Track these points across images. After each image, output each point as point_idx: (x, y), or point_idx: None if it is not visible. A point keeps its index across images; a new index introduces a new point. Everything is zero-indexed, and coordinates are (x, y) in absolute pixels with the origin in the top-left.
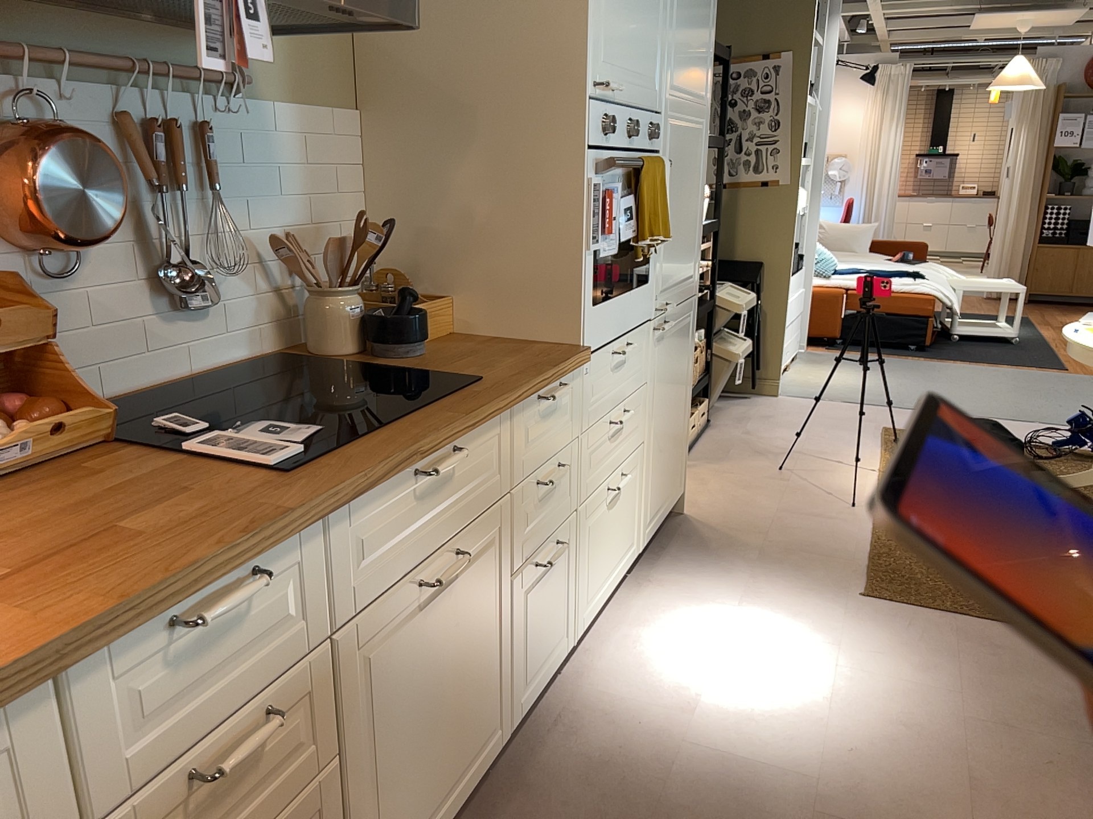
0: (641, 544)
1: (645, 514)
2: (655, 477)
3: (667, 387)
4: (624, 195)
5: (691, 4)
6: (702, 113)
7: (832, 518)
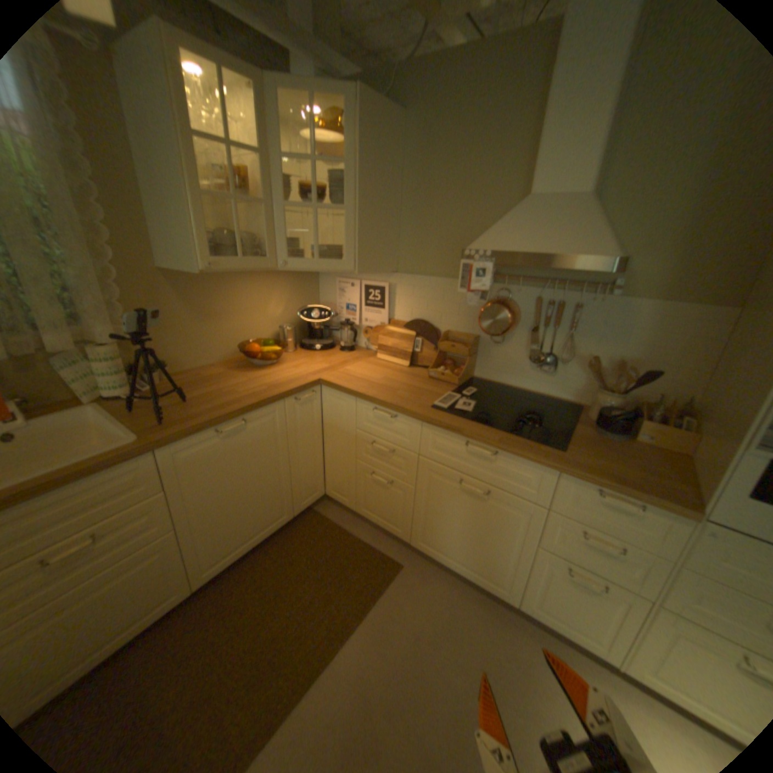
0: None
1: None
2: None
3: None
4: None
5: None
6: None
7: None
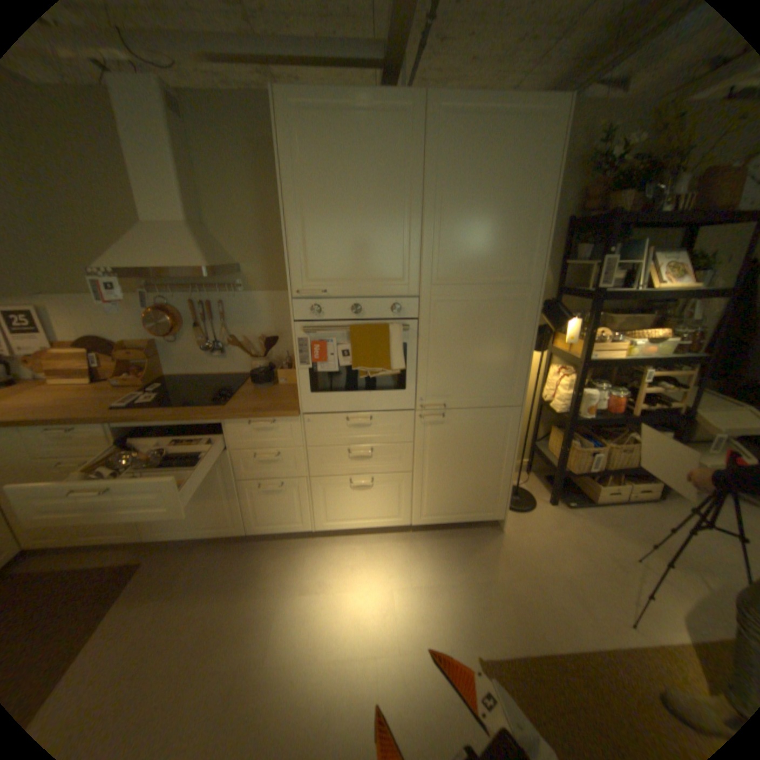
0: (412, 522)
1: (417, 509)
2: (432, 495)
3: (451, 452)
4: (348, 343)
5: (473, 219)
6: (517, 289)
7: (593, 618)
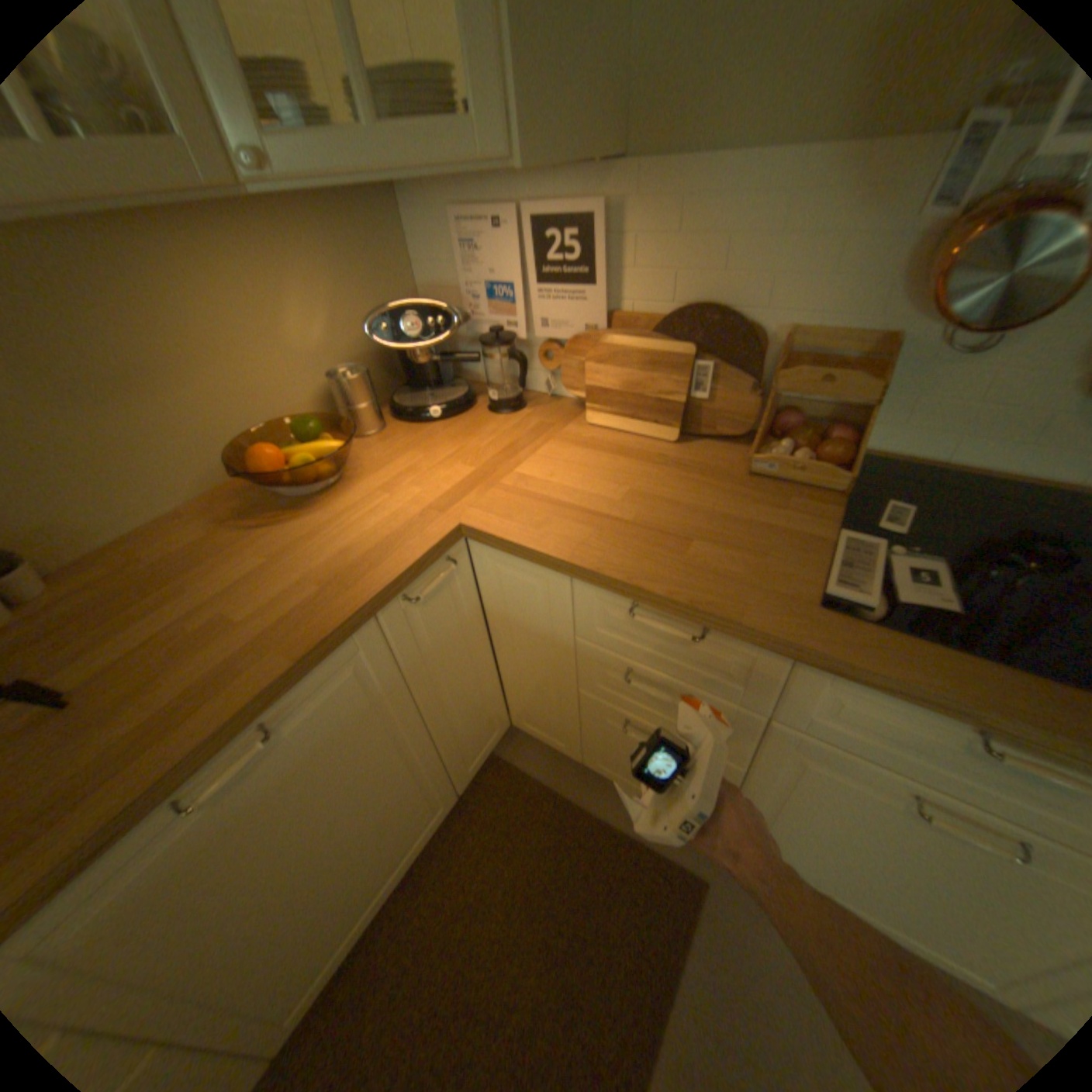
0: None
1: None
2: None
3: None
4: None
5: None
6: None
7: None
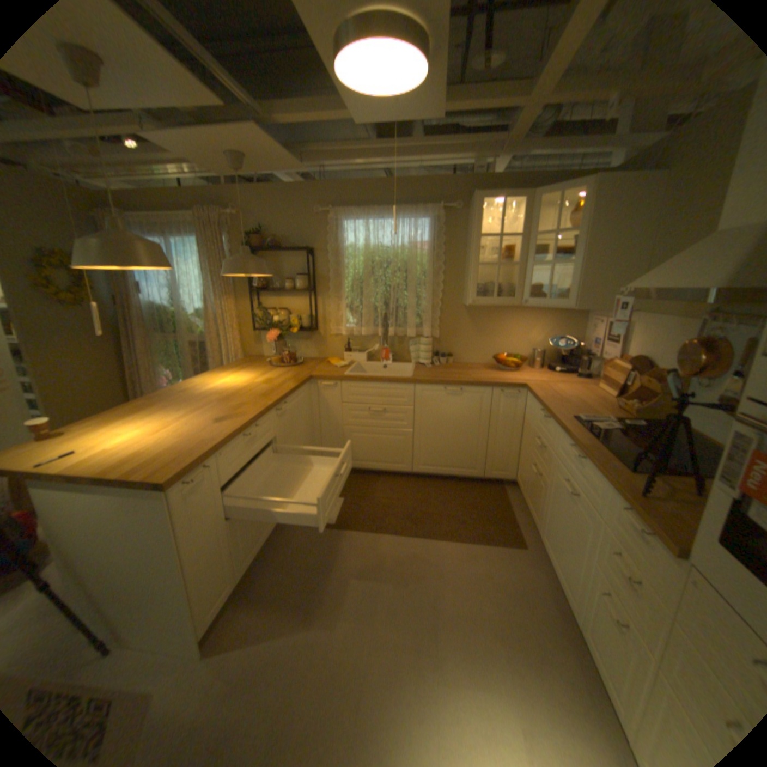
0: None
1: None
2: None
3: None
4: None
5: None
6: None
7: None
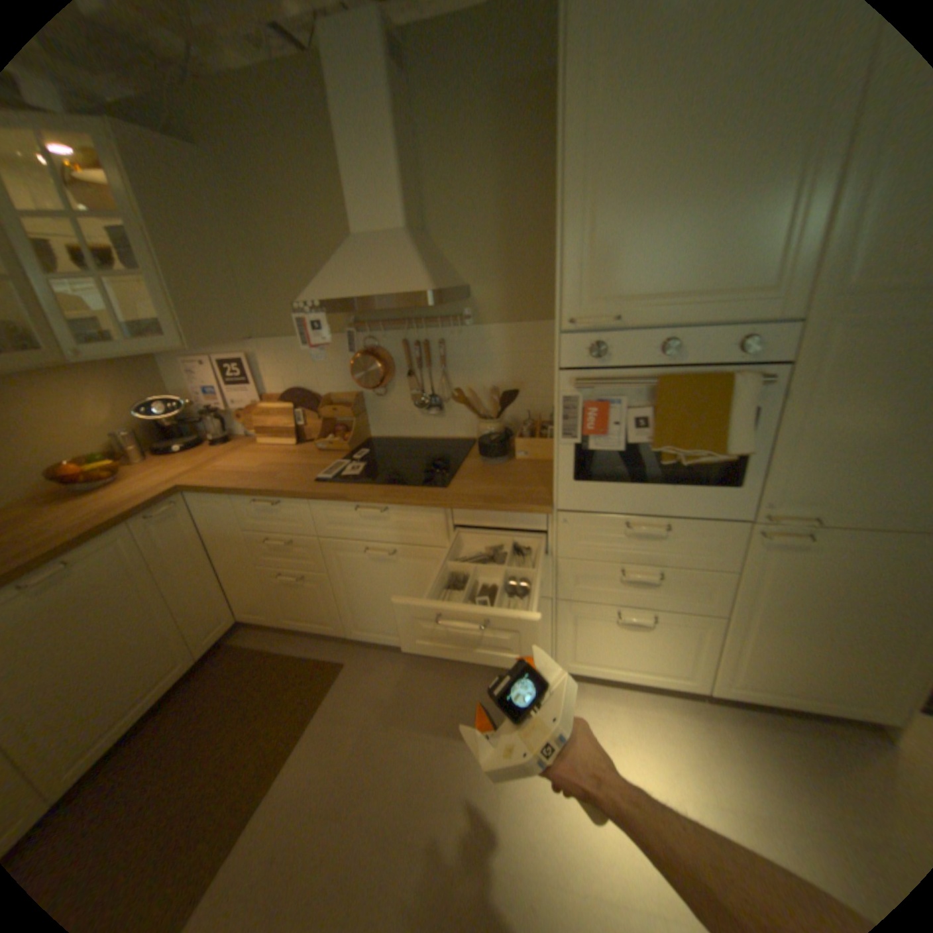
0: (716, 692)
1: (728, 676)
2: (760, 661)
3: (815, 599)
4: (648, 405)
5: None
6: None
7: None
